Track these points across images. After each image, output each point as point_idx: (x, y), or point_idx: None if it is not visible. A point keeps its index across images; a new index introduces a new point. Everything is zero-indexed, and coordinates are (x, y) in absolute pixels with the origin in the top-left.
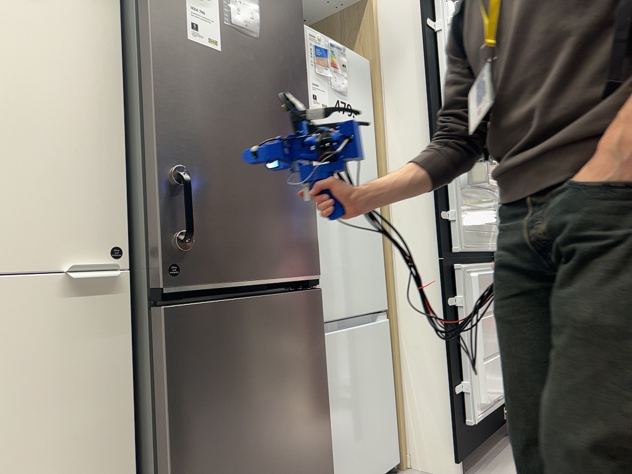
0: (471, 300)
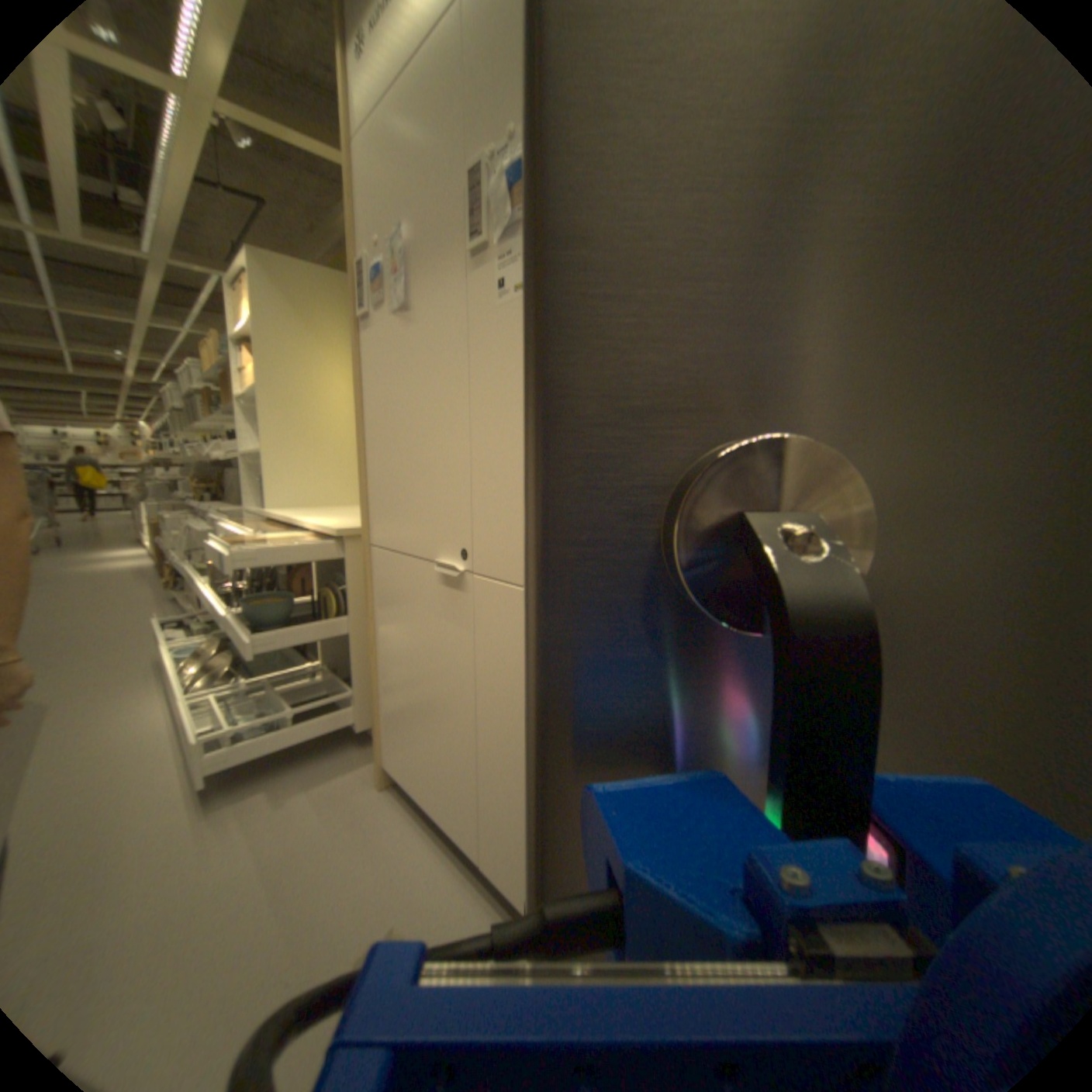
0: None
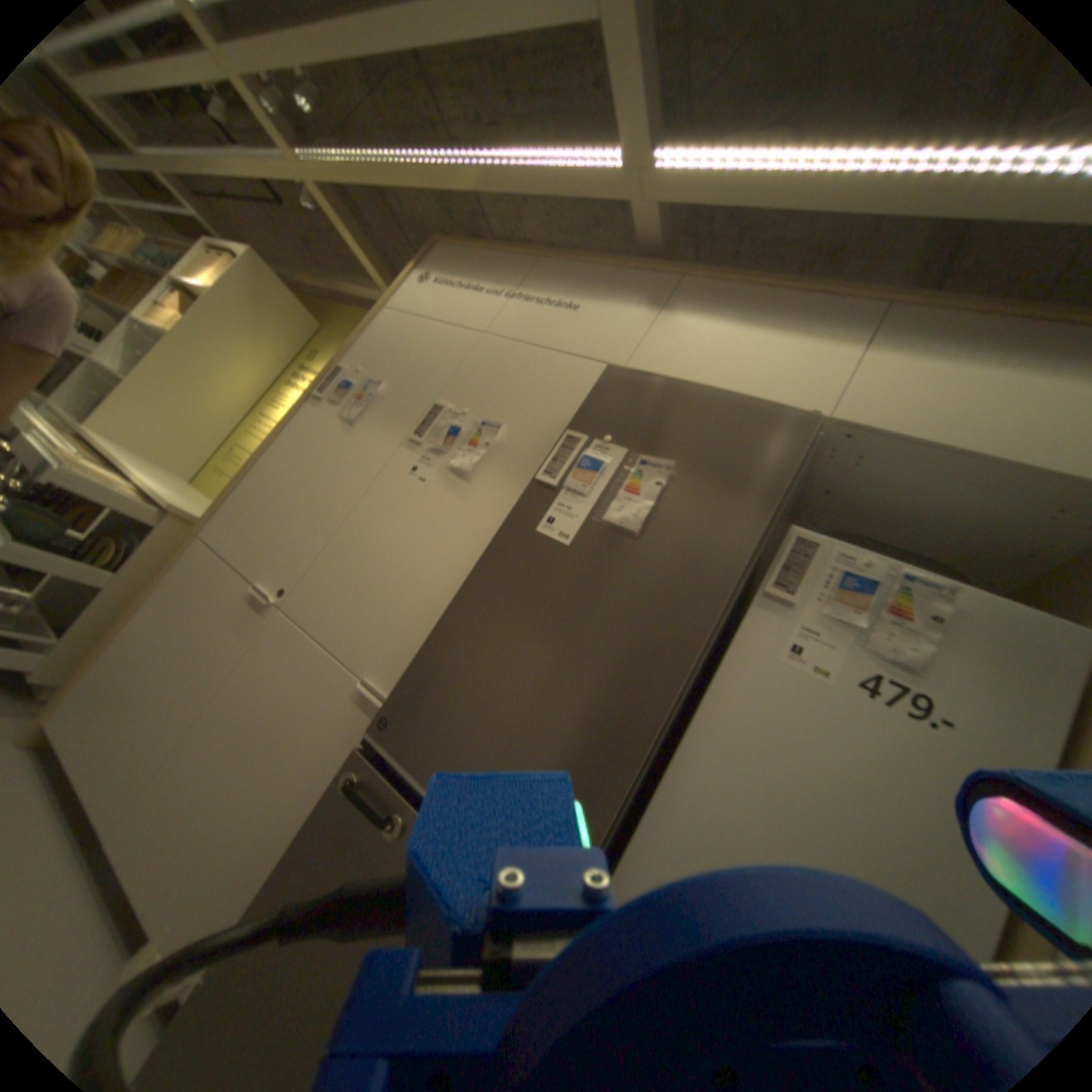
0: None
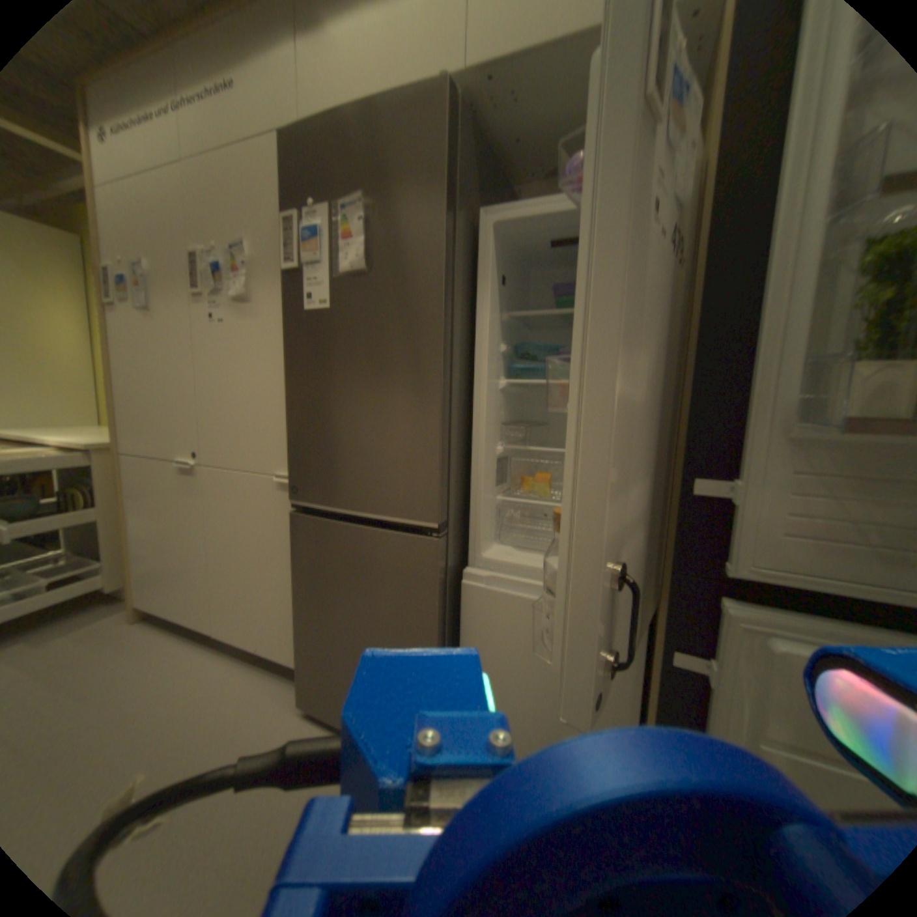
0: (754, 693)
